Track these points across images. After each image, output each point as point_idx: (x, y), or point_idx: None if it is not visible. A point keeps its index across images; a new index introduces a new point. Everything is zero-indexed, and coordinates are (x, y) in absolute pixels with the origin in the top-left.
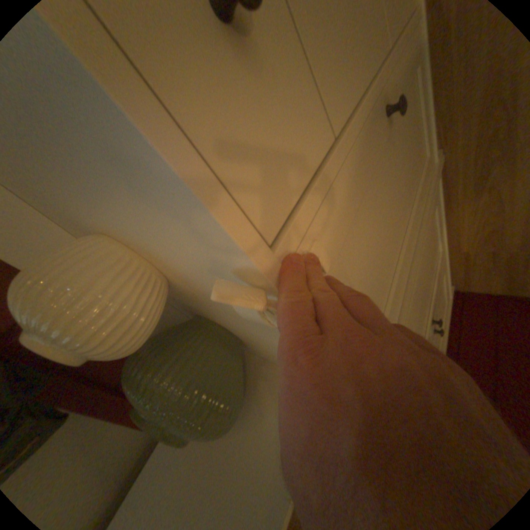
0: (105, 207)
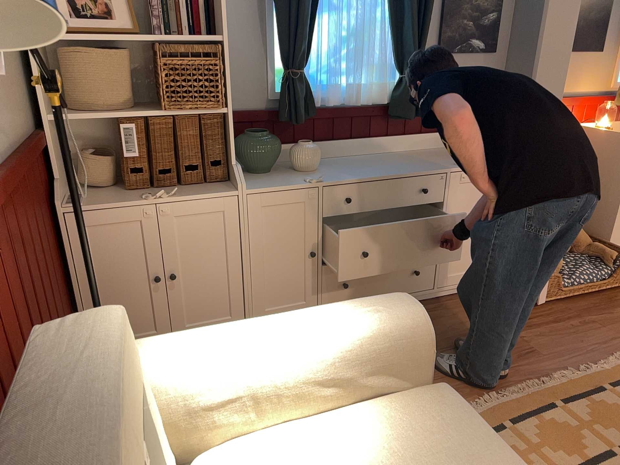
0: (325, 172)
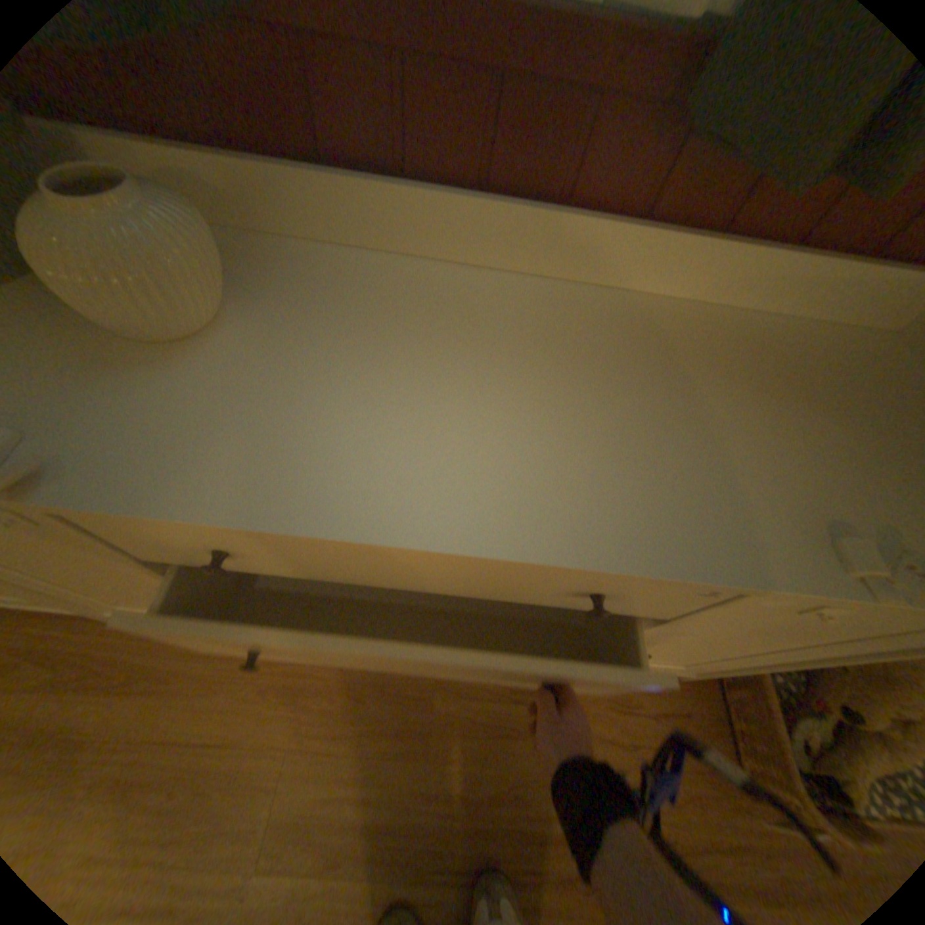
0: (197, 374)
